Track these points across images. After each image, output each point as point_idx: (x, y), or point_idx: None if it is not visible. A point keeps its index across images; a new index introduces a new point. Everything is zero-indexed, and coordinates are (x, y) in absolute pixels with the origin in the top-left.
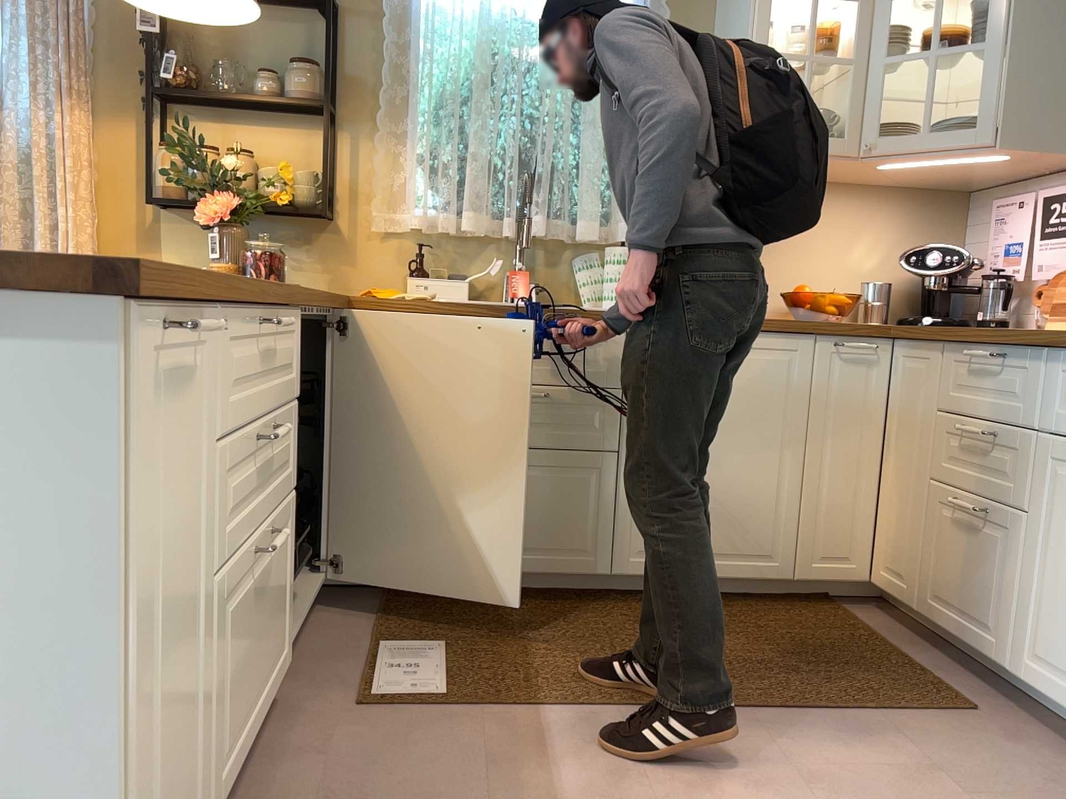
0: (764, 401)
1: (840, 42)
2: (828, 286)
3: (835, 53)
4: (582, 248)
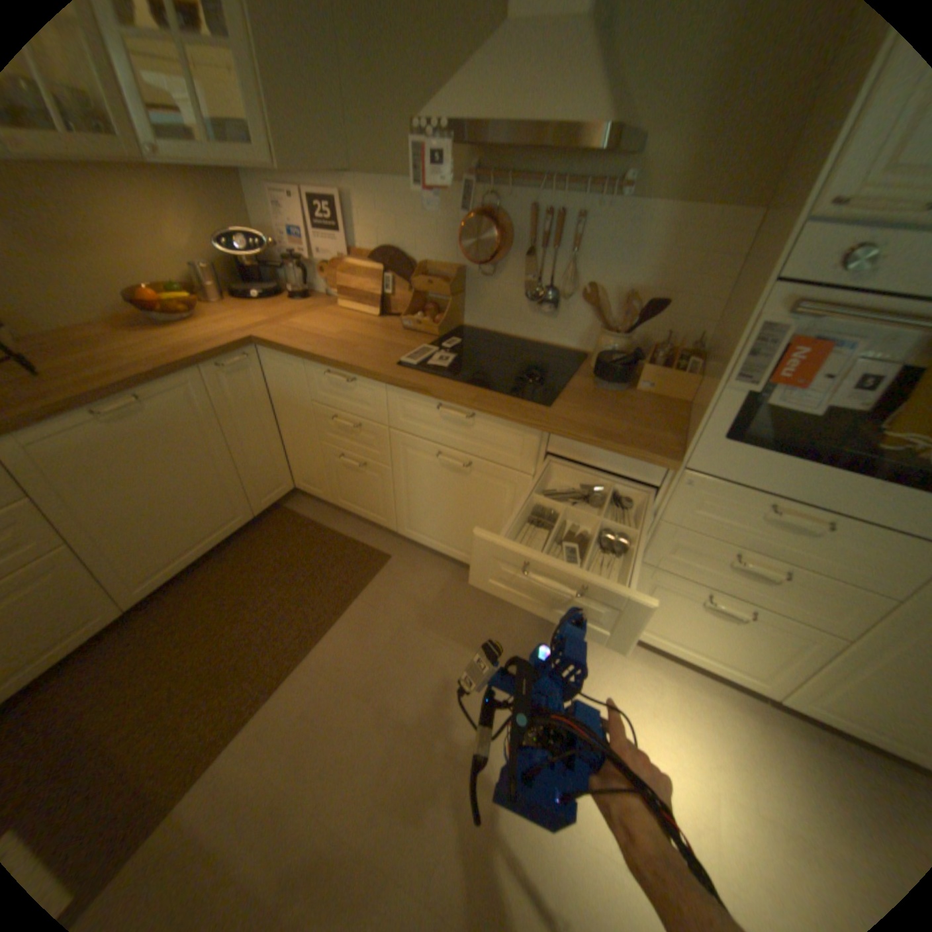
0: (179, 433)
1: None
2: (155, 271)
3: None
4: None
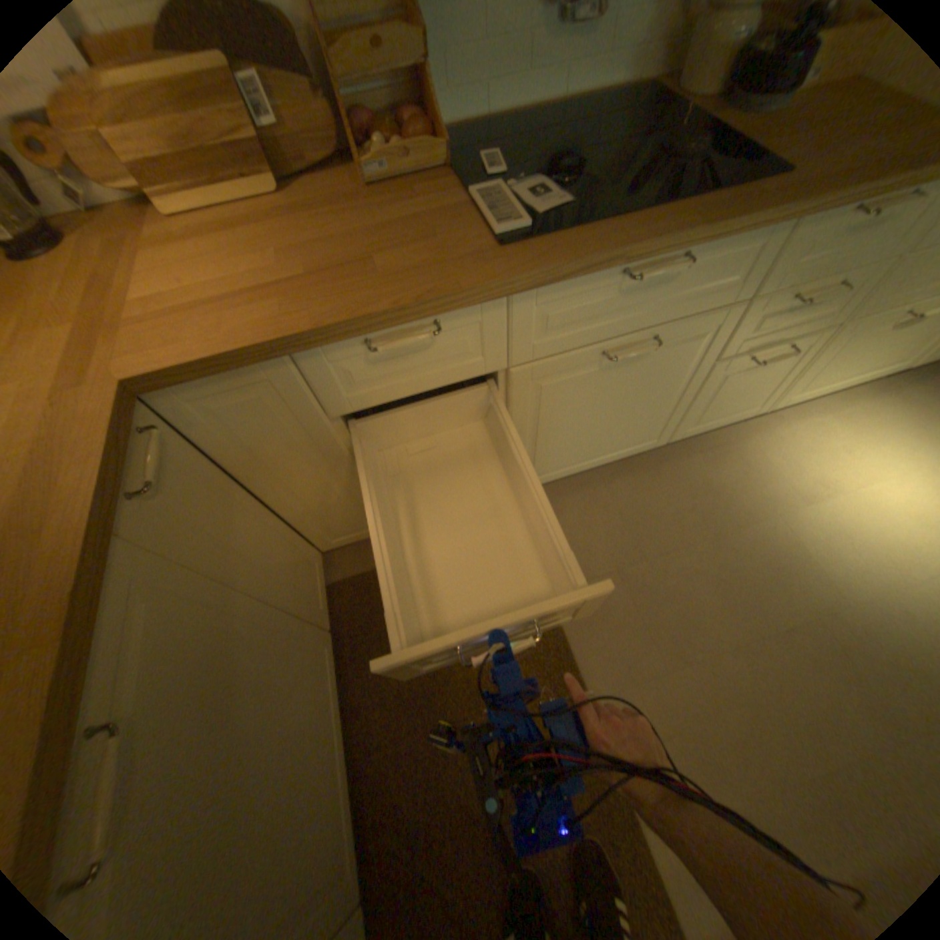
0: (202, 669)
1: None
2: None
3: None
4: None
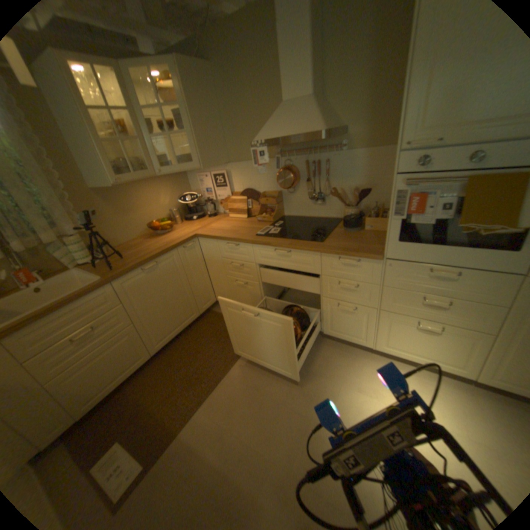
0: (170, 277)
1: (121, 124)
2: (157, 215)
3: (126, 134)
4: (46, 244)
